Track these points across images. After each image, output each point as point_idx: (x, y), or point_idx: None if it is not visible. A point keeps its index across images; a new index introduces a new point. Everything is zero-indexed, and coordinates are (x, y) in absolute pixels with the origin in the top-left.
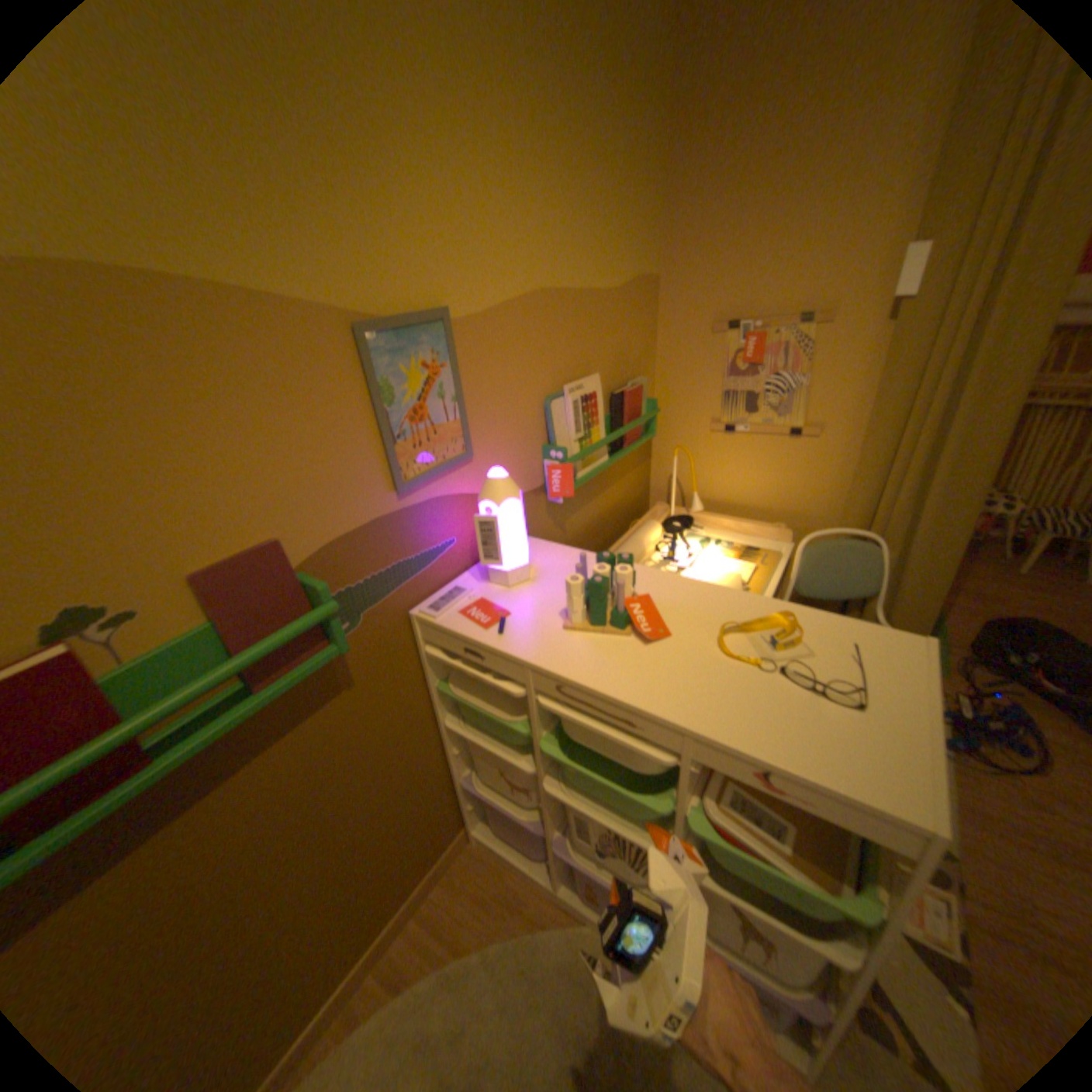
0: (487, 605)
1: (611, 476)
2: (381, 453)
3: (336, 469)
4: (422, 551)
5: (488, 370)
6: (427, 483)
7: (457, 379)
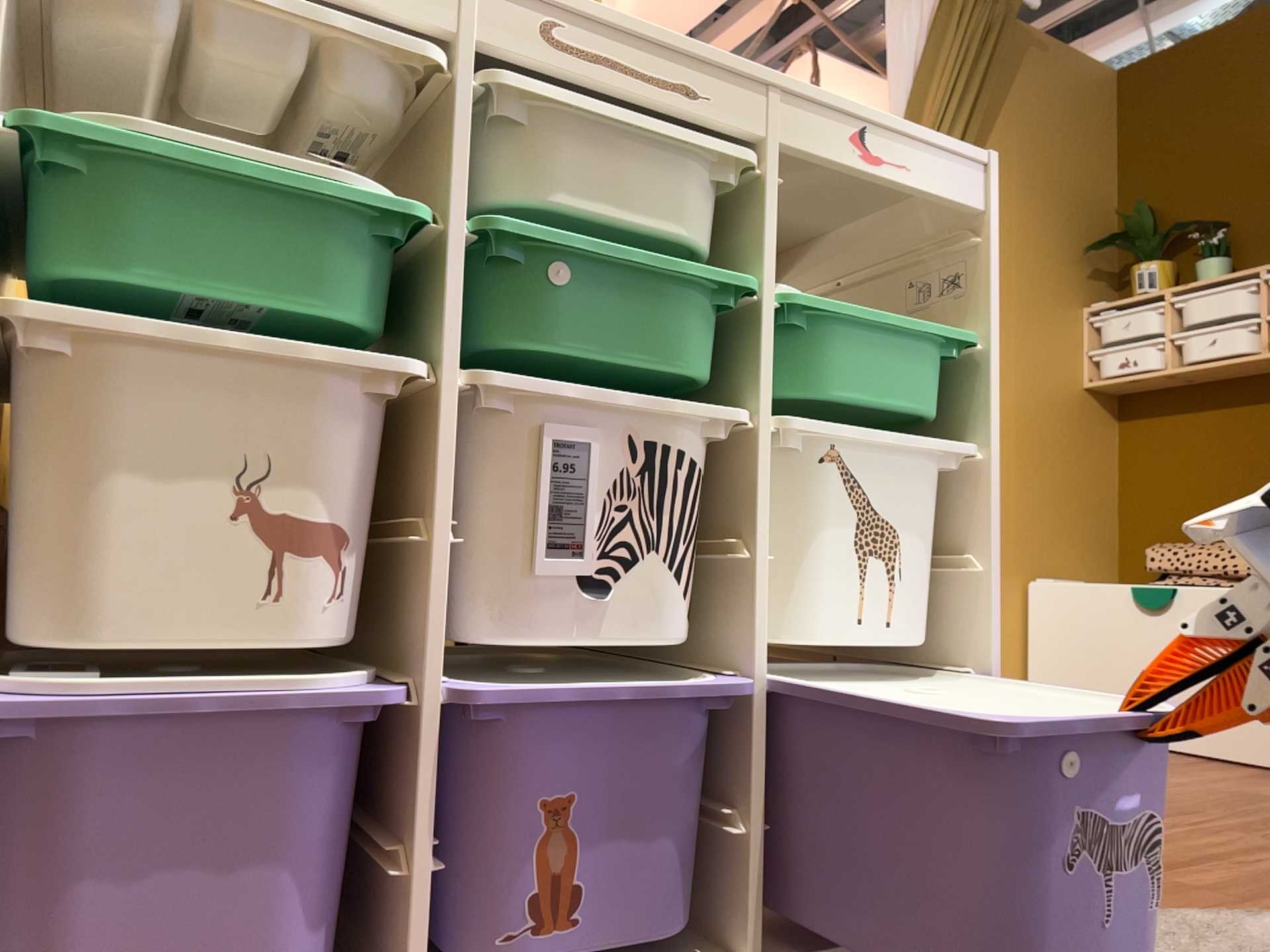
0: None
1: None
2: None
3: None
4: None
5: None
6: None
7: None
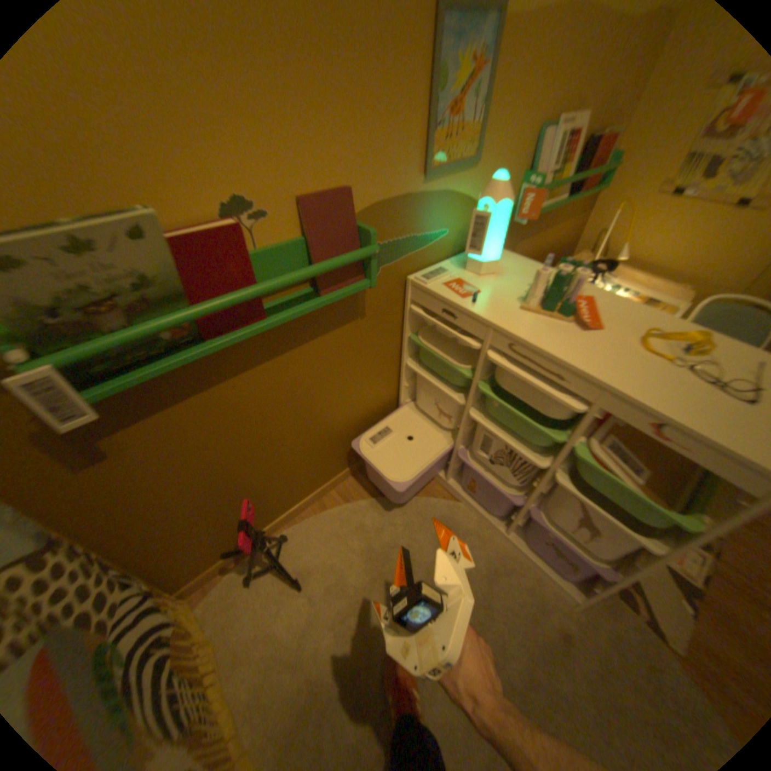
0: (462, 283)
1: (559, 217)
2: (423, 136)
3: (393, 140)
4: (425, 232)
5: (513, 79)
6: (444, 175)
7: (492, 80)
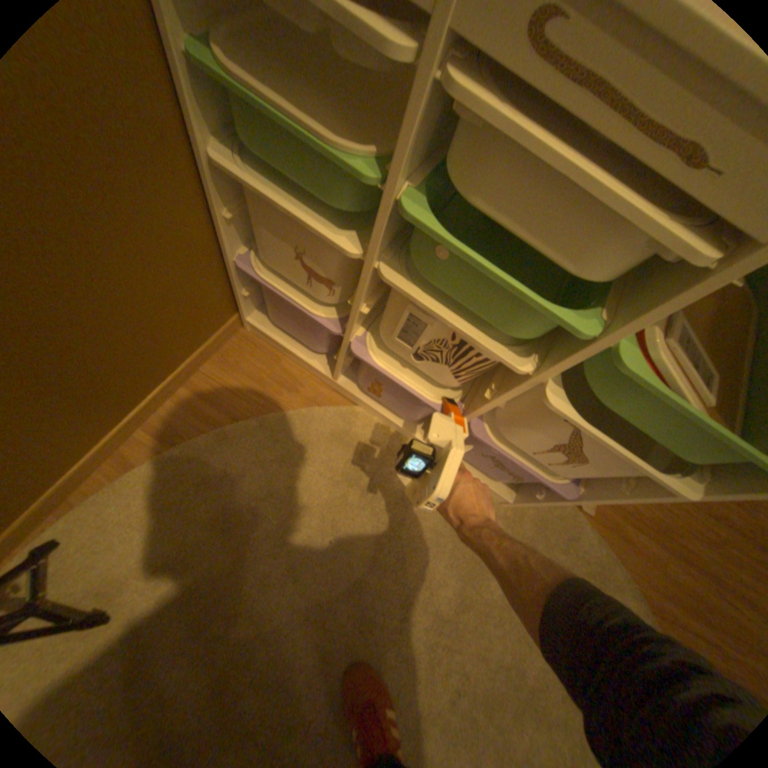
0: None
1: None
2: None
3: None
4: None
5: None
6: None
7: None
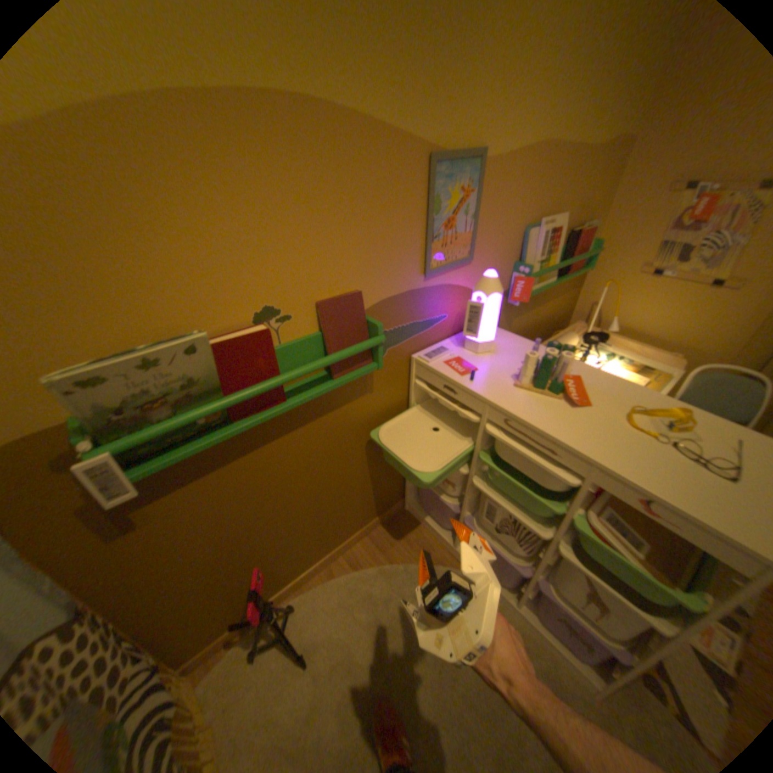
0: (462, 361)
1: (551, 294)
2: (422, 246)
3: (397, 252)
4: (427, 318)
5: (497, 198)
6: (441, 273)
7: (478, 202)
